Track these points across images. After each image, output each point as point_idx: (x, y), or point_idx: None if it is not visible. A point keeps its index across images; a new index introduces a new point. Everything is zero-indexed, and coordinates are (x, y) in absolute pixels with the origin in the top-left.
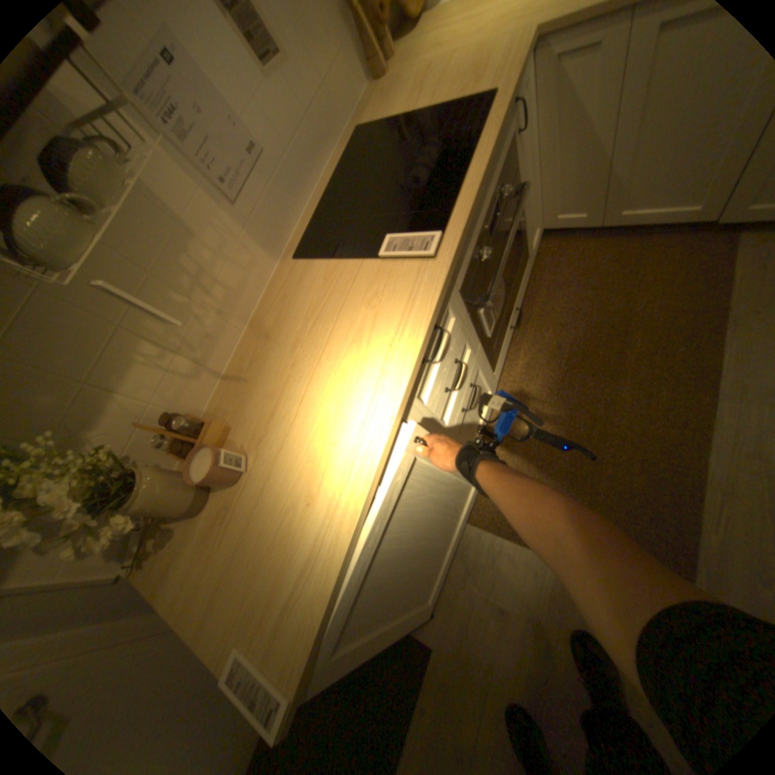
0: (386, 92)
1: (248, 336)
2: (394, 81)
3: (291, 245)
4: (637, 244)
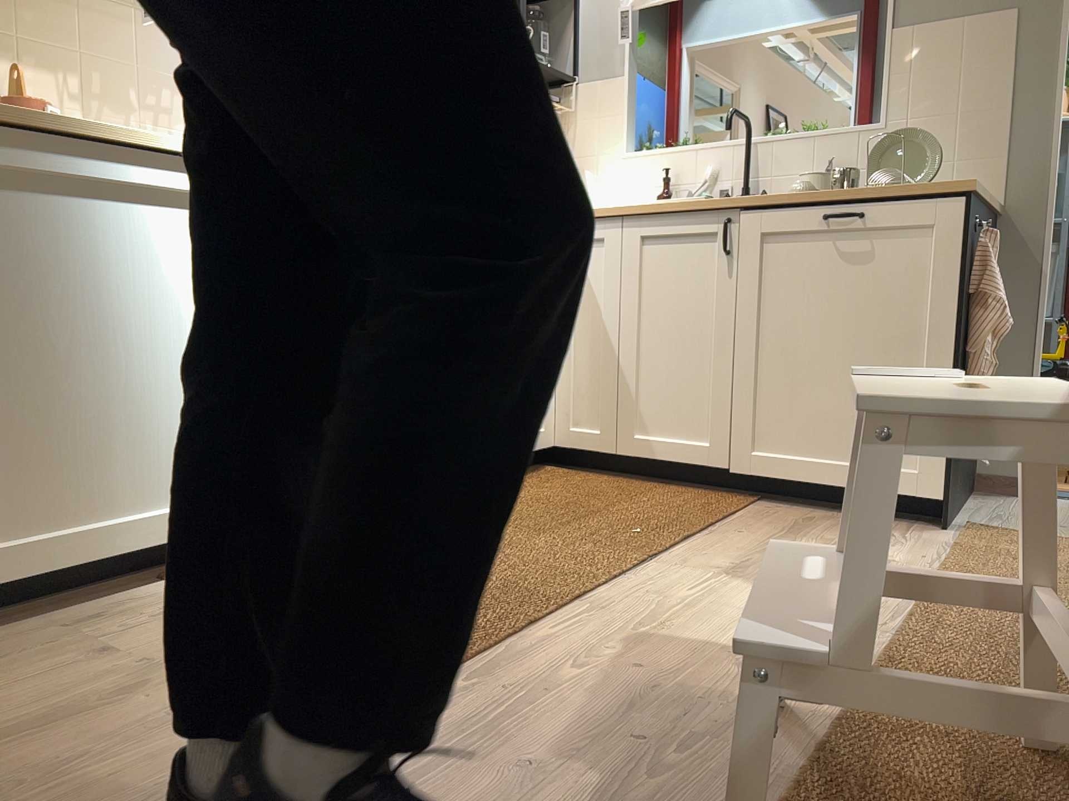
0: None
1: None
2: None
3: None
4: (653, 487)
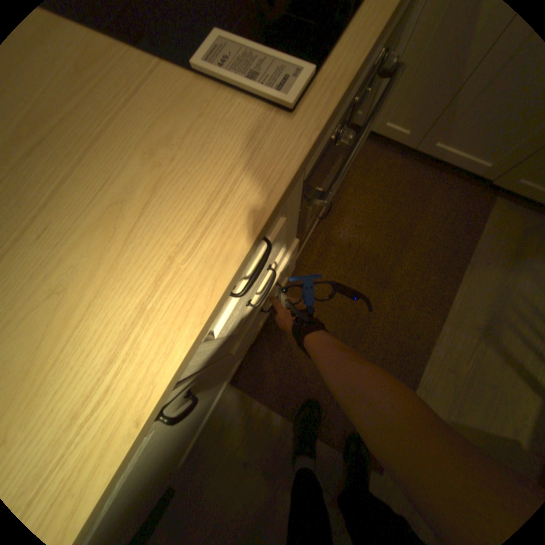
0: None
1: None
2: None
3: None
4: (432, 175)
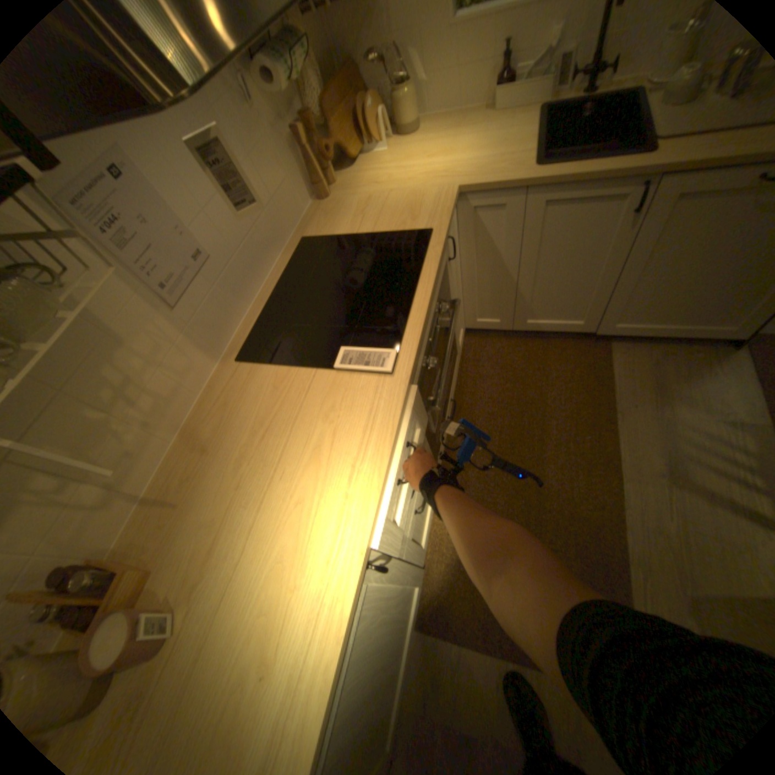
0: (331, 211)
1: (178, 447)
2: (338, 204)
3: (233, 345)
4: (540, 345)
